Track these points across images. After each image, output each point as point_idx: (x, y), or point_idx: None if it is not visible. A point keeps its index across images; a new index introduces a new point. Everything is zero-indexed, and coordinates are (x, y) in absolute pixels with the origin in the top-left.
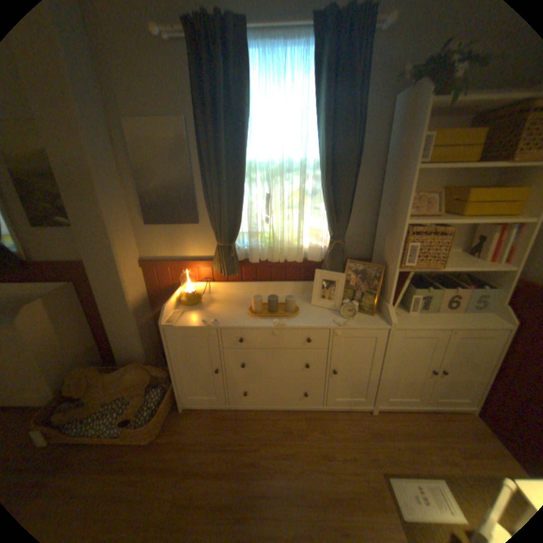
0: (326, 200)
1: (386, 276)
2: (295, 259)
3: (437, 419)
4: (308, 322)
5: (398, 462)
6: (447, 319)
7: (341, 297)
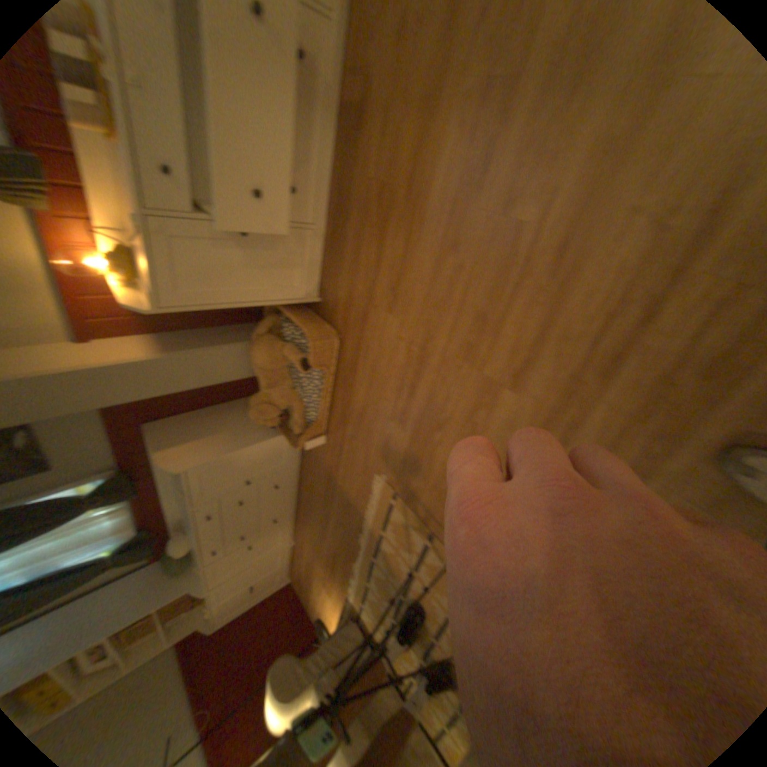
0: None
1: None
2: None
3: None
4: None
5: None
6: None
7: None
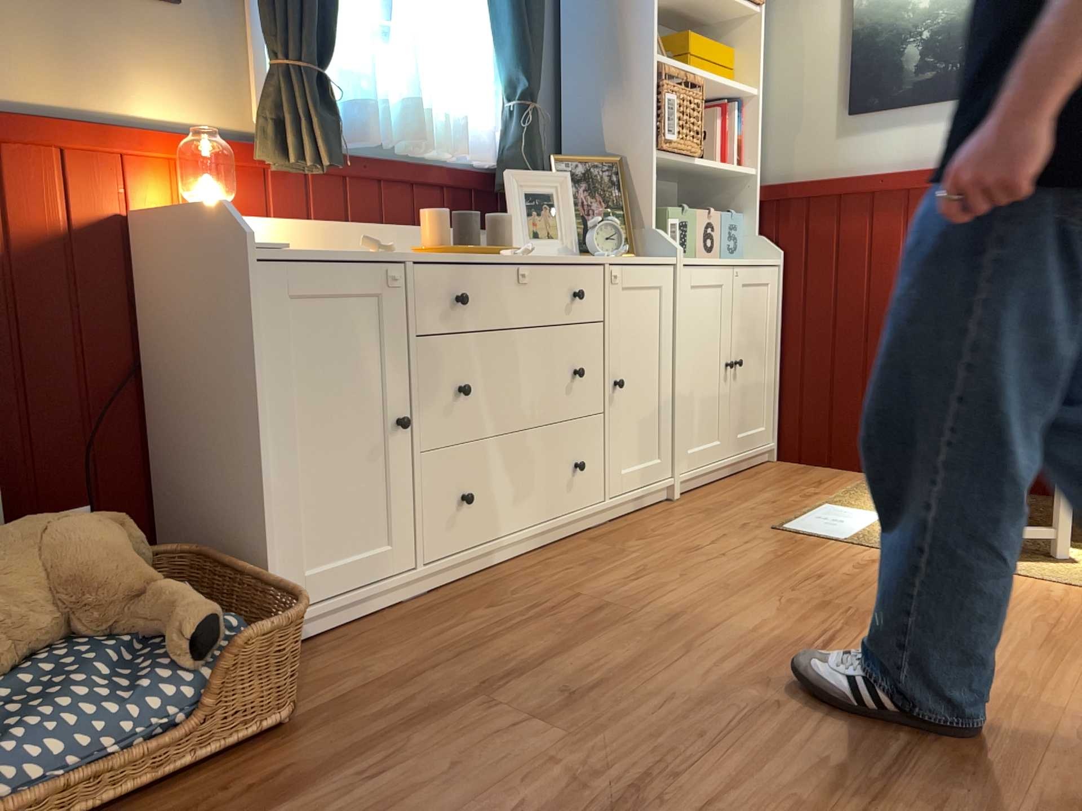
0: (511, 5)
1: (626, 181)
2: (454, 149)
3: (745, 476)
4: (564, 256)
5: (767, 515)
6: (715, 260)
7: (575, 225)
